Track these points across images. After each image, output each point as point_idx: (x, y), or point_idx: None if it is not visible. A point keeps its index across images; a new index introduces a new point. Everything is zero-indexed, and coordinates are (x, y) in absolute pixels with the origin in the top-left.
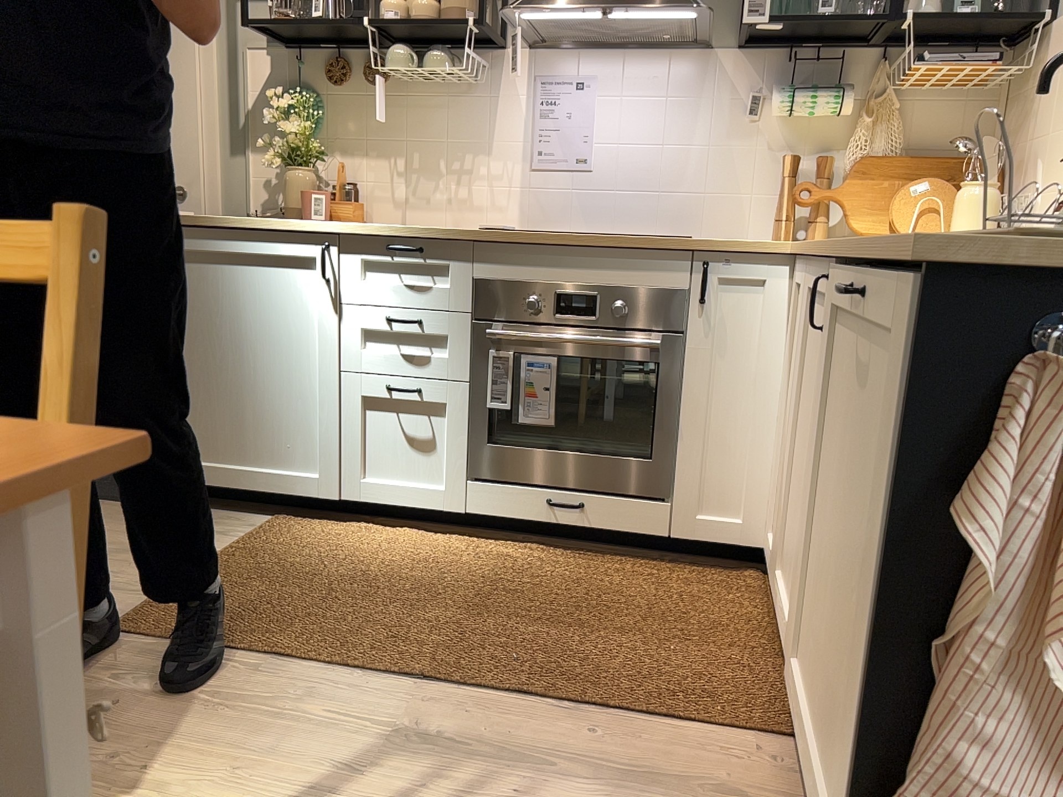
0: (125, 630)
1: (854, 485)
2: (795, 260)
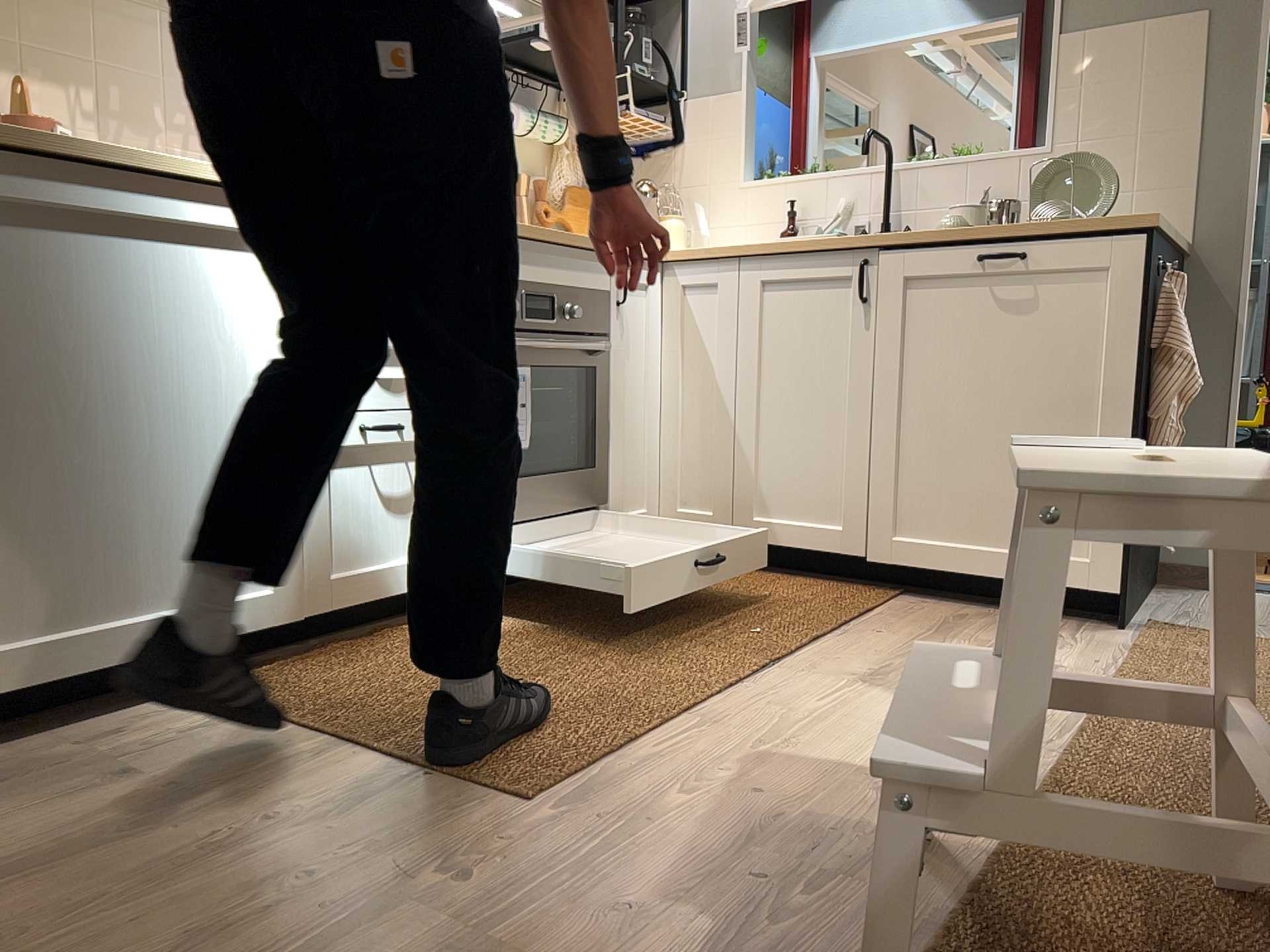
0: (553, 784)
1: (1020, 369)
2: (689, 260)
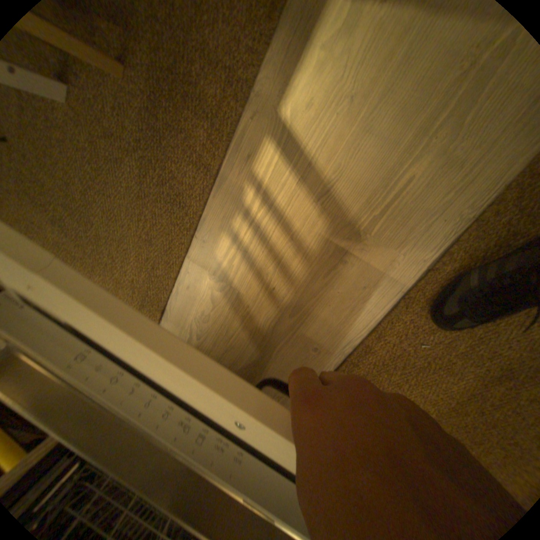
0: None
1: None
2: None
